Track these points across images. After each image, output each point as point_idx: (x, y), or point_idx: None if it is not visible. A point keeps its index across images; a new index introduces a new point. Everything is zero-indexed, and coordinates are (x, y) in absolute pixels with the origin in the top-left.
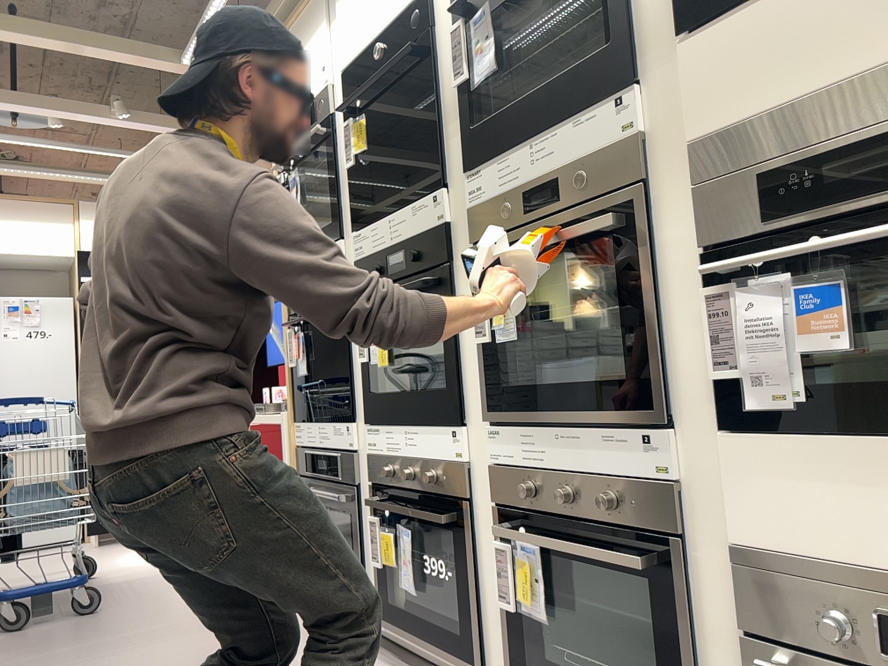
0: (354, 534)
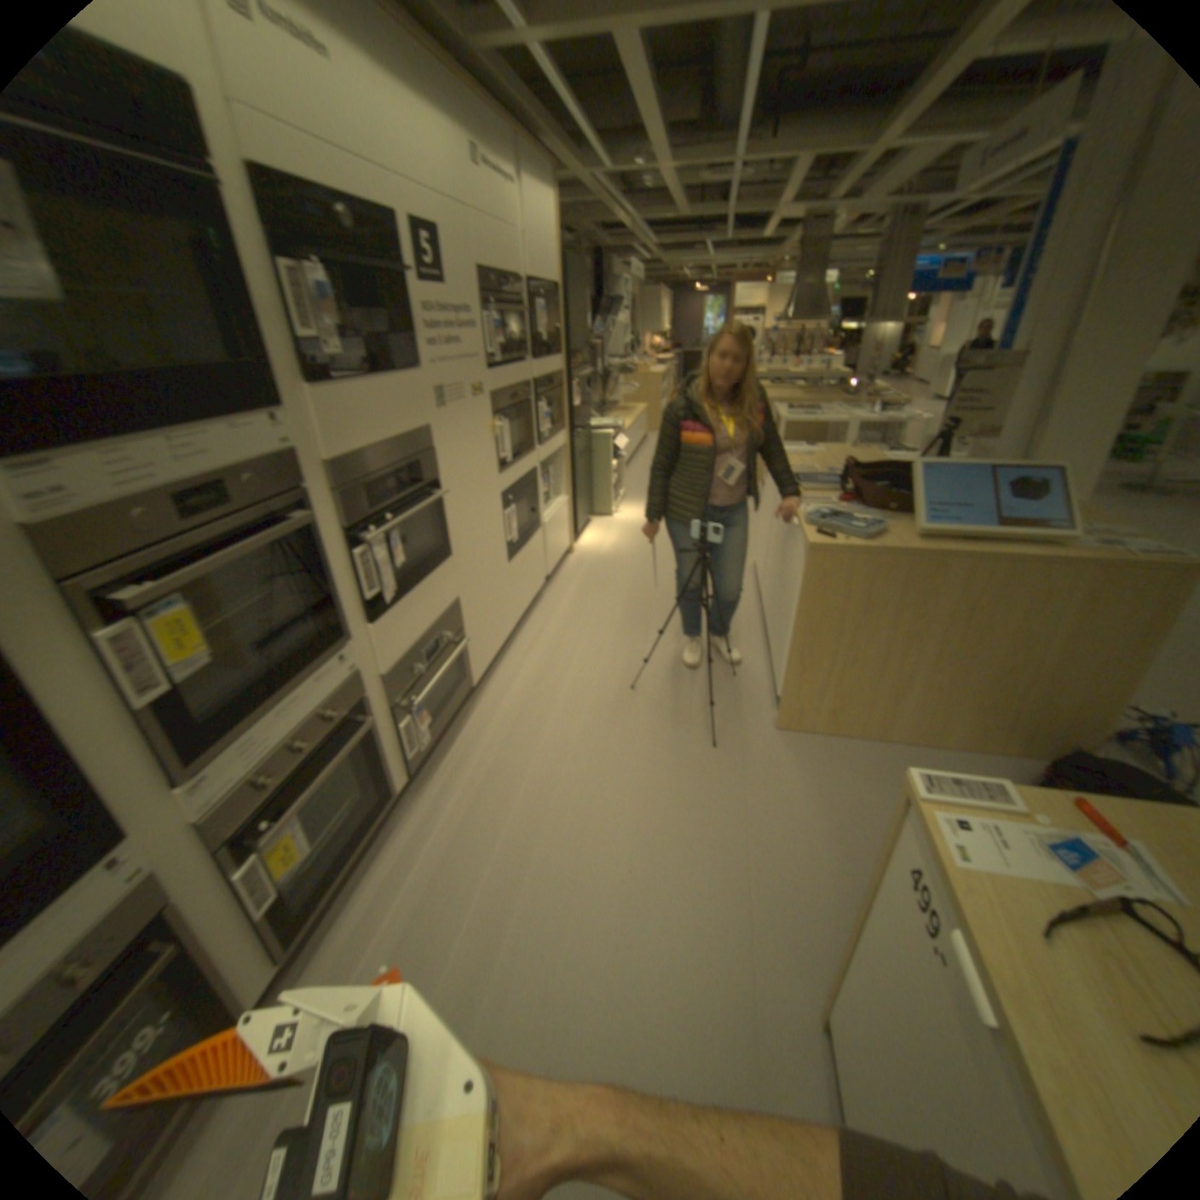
0: None
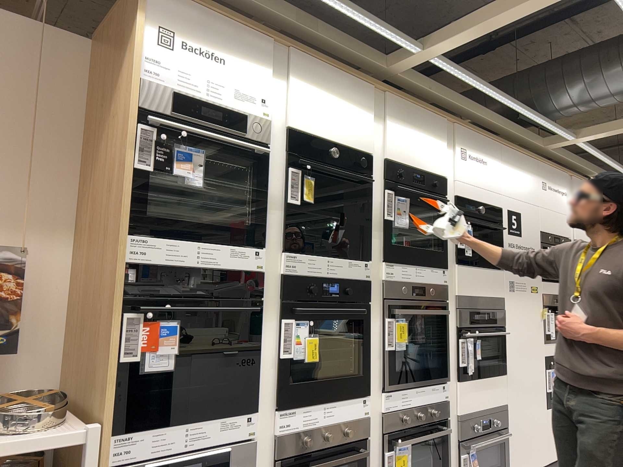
0: None
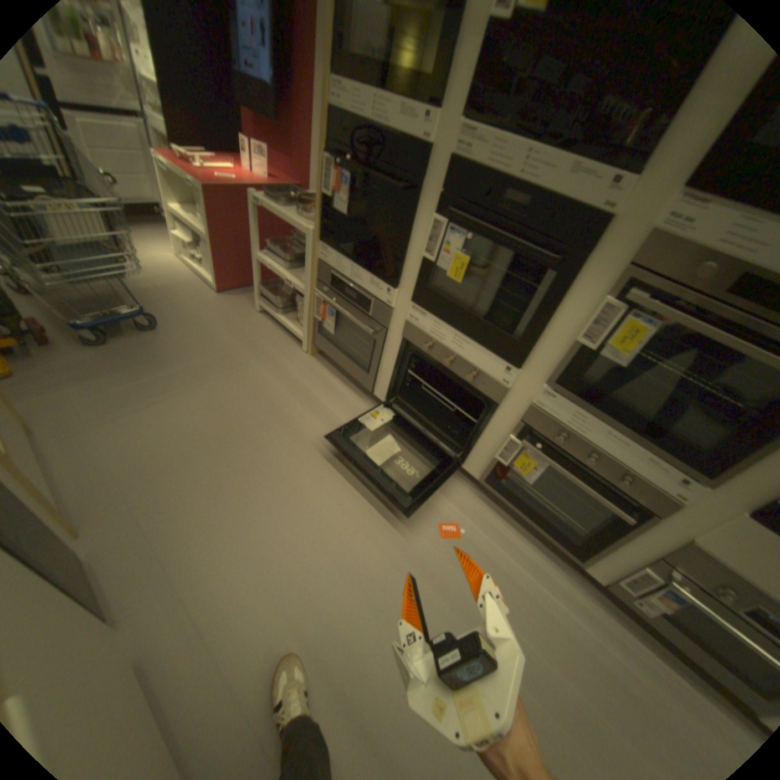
0: (376, 353)
